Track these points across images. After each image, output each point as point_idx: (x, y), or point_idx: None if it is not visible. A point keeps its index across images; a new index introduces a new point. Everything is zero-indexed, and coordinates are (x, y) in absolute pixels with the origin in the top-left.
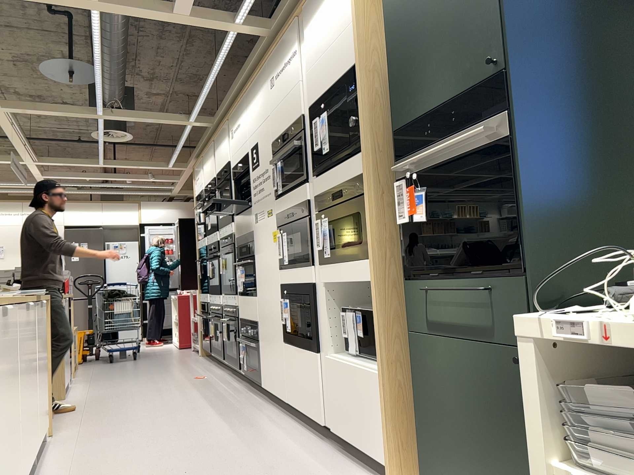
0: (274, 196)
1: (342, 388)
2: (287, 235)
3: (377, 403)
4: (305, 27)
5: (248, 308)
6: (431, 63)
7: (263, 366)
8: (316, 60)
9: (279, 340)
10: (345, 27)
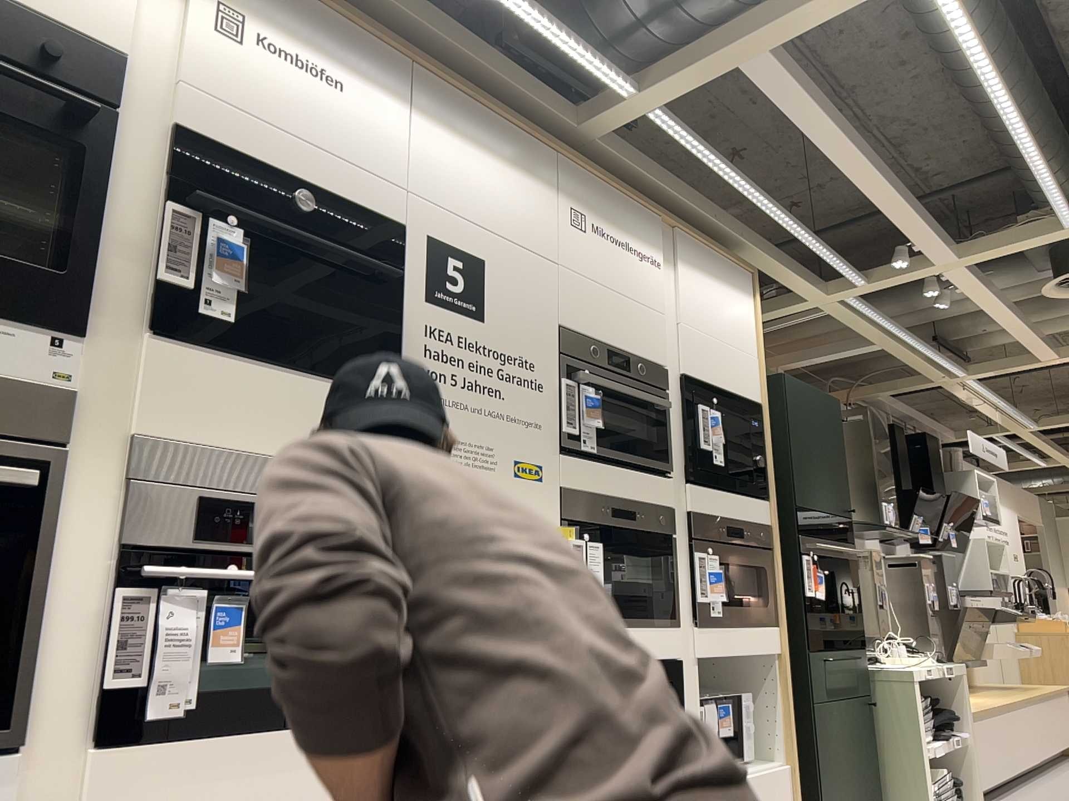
0: (559, 443)
1: None
2: (605, 550)
3: None
4: (680, 258)
5: (265, 786)
6: (816, 473)
7: None
8: (700, 327)
9: None
10: (744, 348)
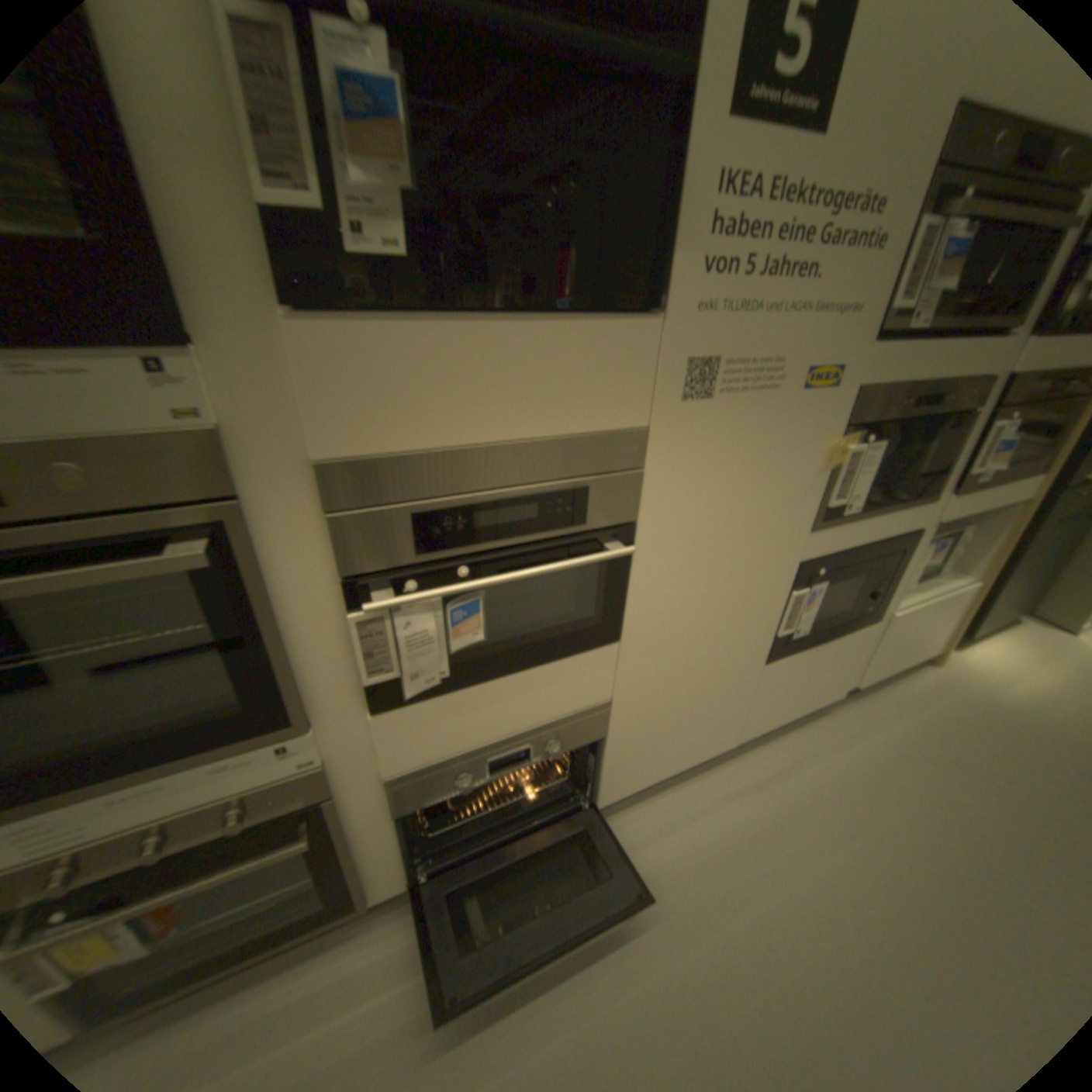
0: (881, 325)
1: (910, 633)
2: (889, 446)
3: (960, 613)
4: None
5: (517, 702)
6: None
7: (609, 773)
8: None
9: (746, 671)
10: None
